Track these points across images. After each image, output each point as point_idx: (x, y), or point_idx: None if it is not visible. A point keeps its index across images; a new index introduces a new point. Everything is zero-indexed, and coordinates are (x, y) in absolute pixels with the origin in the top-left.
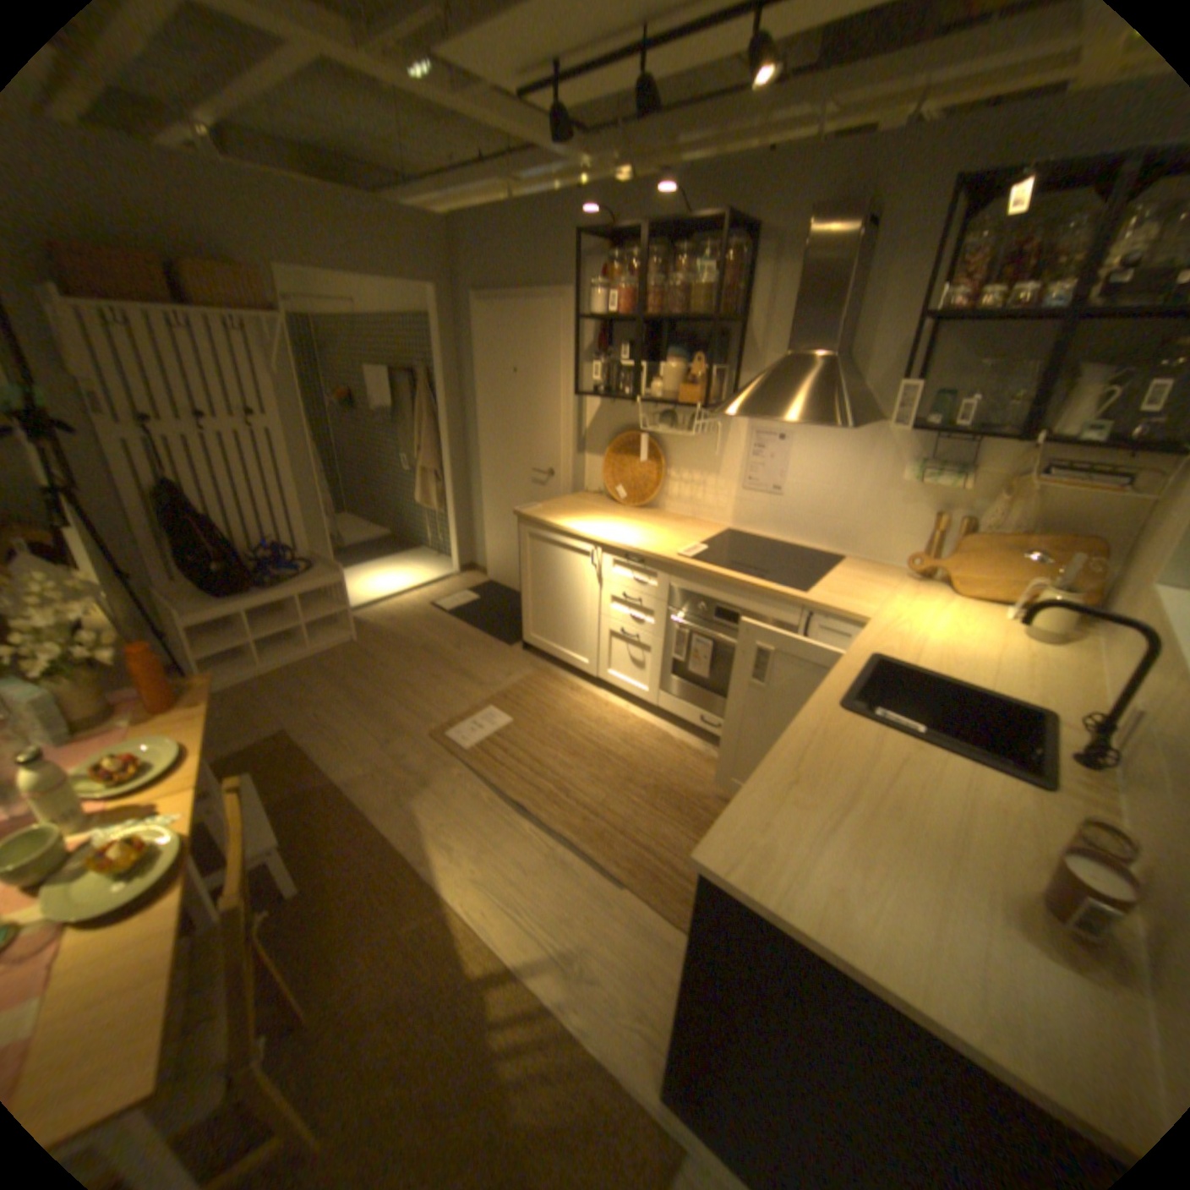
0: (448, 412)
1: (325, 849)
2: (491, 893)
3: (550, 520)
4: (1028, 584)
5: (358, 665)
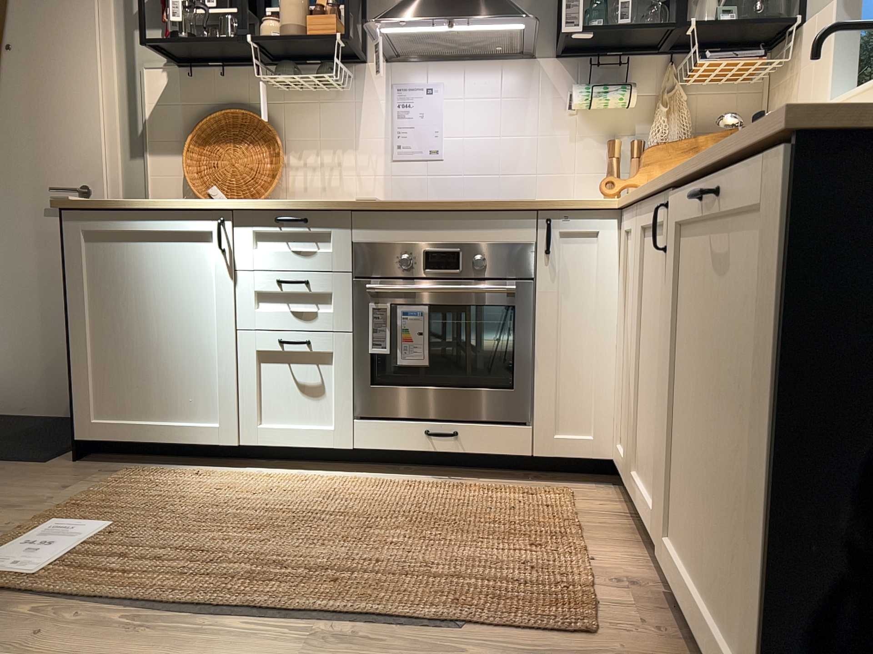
0: None
1: None
2: None
3: (127, 201)
4: None
5: None
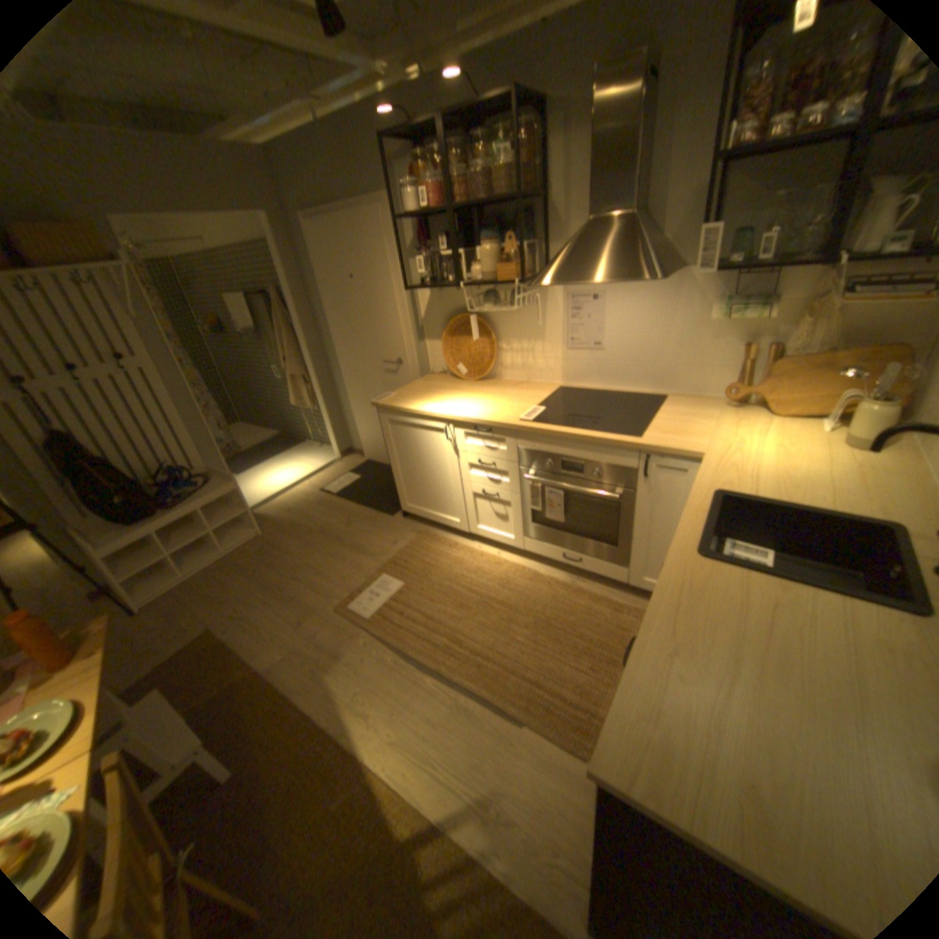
0: (302, 322)
1: (255, 737)
2: (406, 752)
3: (404, 405)
4: (842, 397)
5: (264, 556)
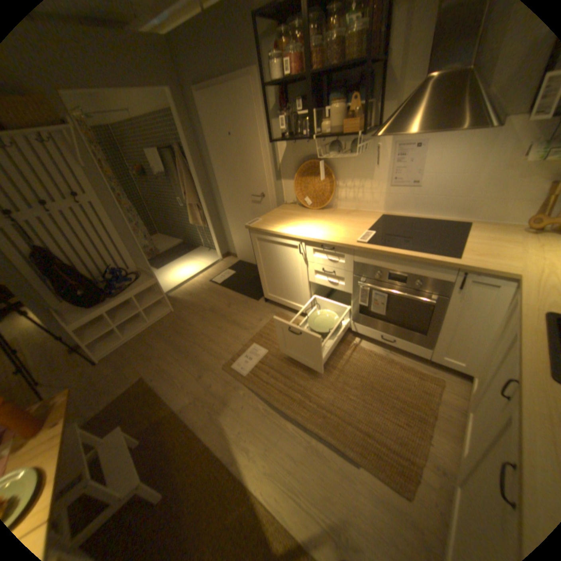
0: (195, 167)
1: (173, 459)
2: (276, 480)
3: (268, 227)
4: None
5: (175, 325)
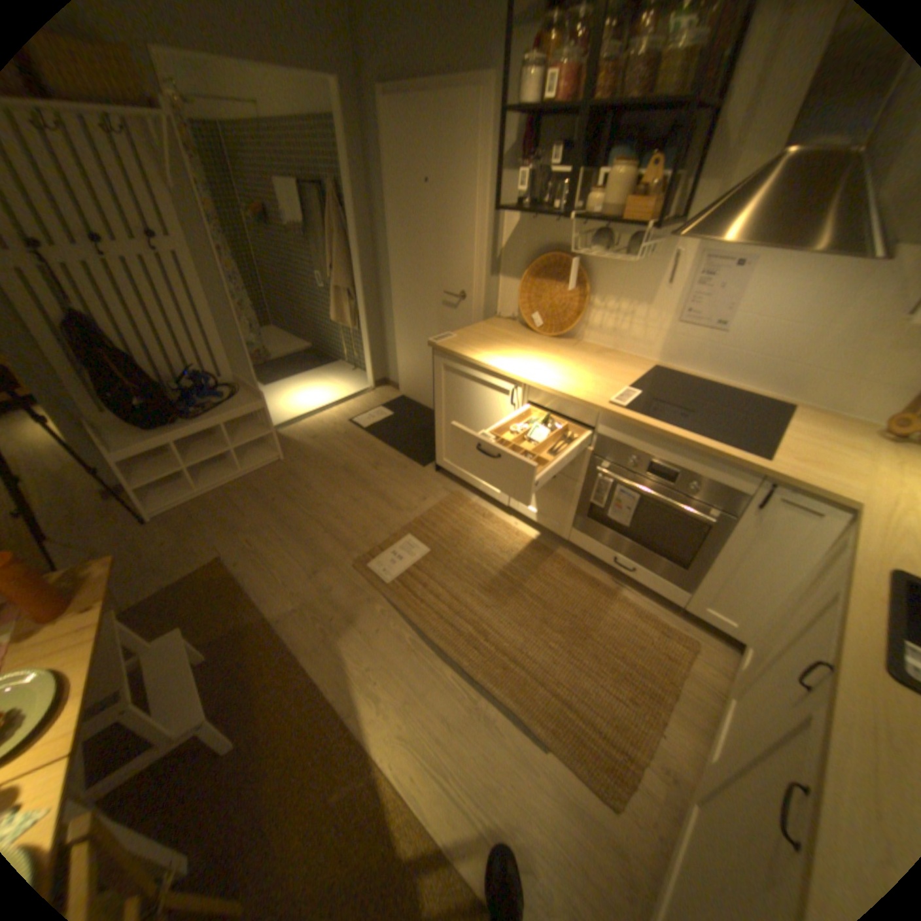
0: (358, 226)
1: (258, 694)
2: (417, 751)
3: (467, 351)
4: None
5: (285, 484)
